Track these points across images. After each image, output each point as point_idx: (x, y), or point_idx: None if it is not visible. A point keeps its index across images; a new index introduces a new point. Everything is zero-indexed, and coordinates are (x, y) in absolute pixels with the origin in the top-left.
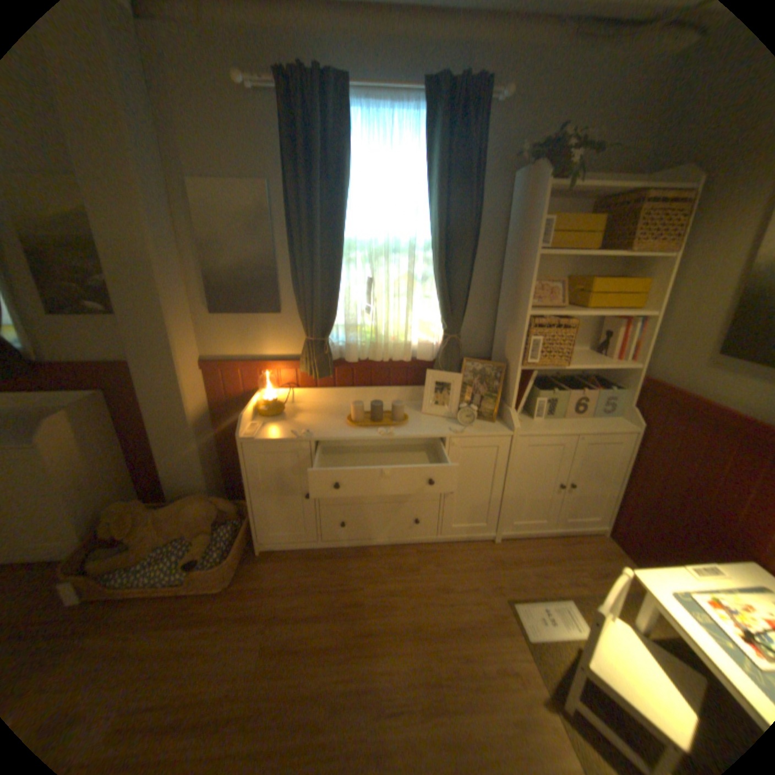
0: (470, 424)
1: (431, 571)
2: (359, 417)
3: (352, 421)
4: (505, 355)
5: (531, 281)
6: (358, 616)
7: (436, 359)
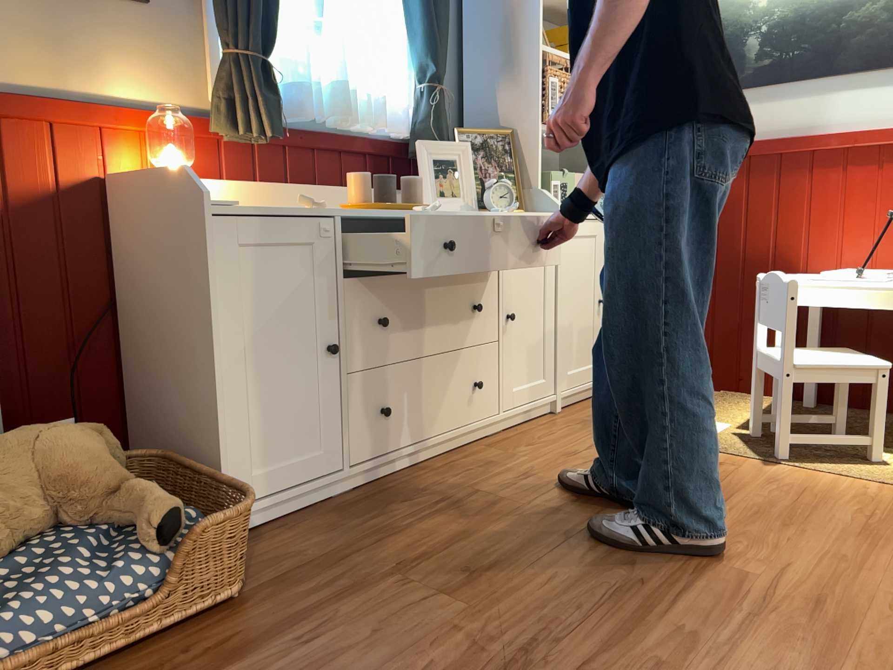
0: (508, 207)
1: (530, 450)
2: (368, 198)
3: (363, 203)
4: (502, 125)
5: (536, 4)
6: (515, 507)
7: (414, 133)
